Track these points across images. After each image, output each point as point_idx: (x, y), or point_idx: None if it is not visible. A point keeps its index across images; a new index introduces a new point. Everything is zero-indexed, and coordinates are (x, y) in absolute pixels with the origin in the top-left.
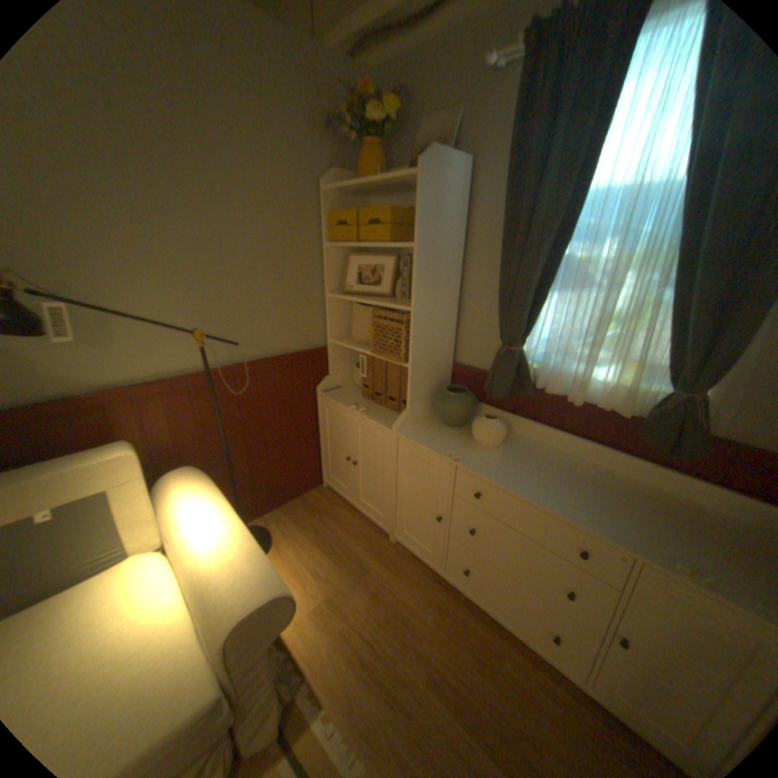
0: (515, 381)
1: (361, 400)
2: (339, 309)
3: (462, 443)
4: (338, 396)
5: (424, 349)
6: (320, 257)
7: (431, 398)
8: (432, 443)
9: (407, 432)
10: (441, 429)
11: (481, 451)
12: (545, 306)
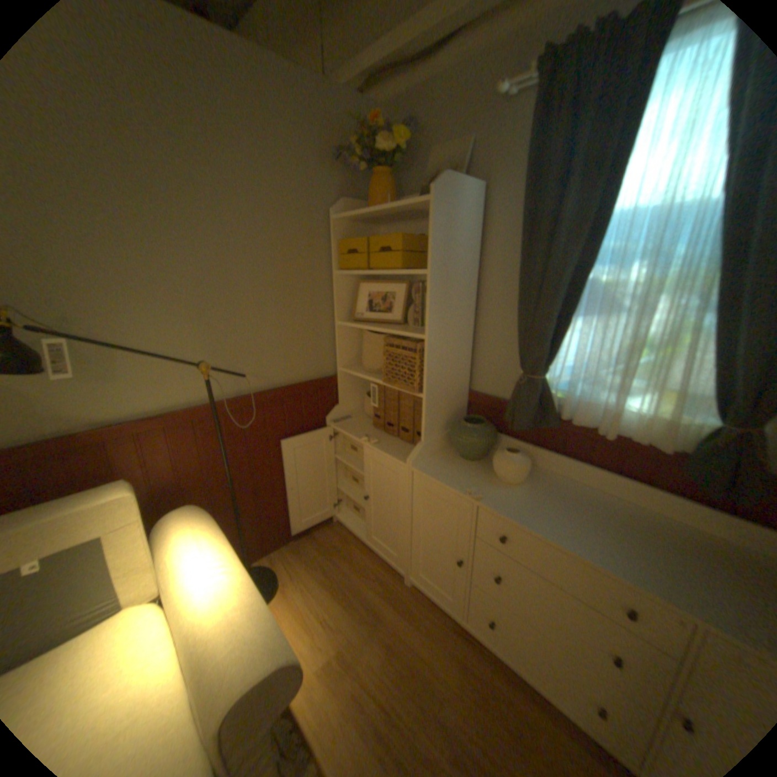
0: (538, 412)
1: (373, 431)
2: (350, 338)
3: (483, 479)
4: (349, 426)
5: (439, 379)
6: (331, 286)
7: (447, 429)
8: (450, 480)
9: (423, 467)
10: (459, 463)
11: (504, 489)
12: (569, 333)
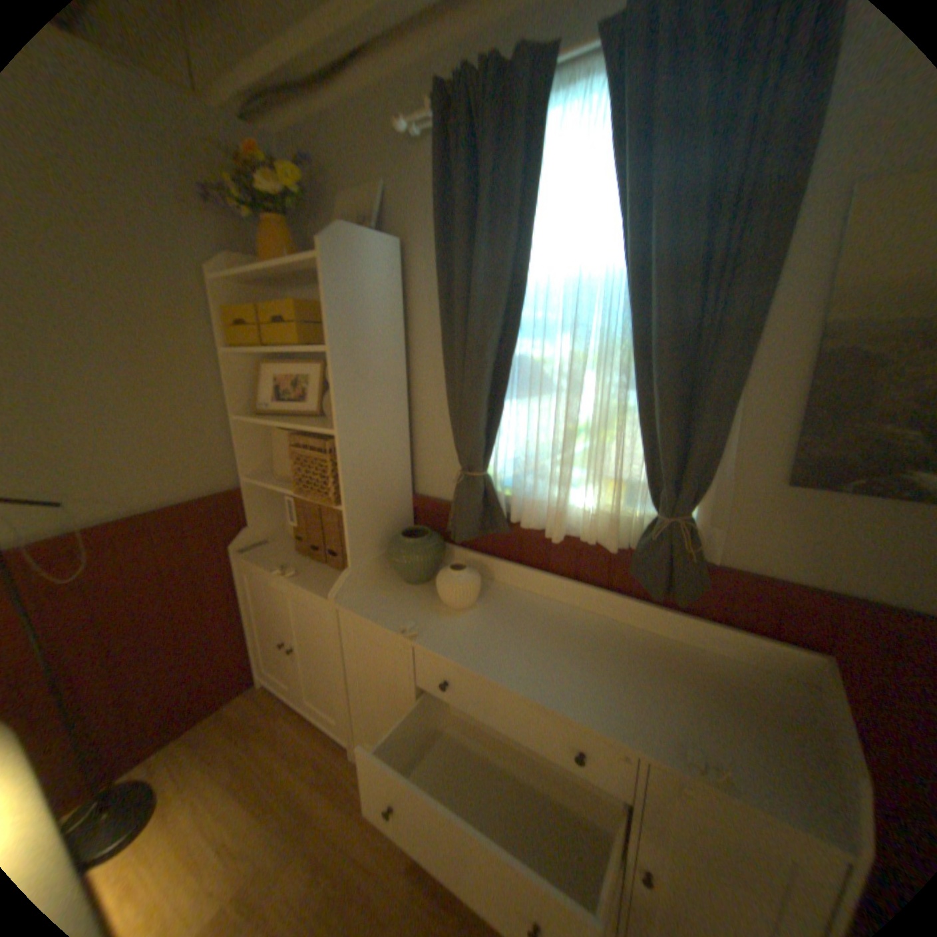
0: (483, 516)
1: (293, 559)
2: (255, 436)
3: (424, 608)
4: (260, 556)
5: (363, 484)
6: (217, 367)
7: (386, 546)
8: (382, 615)
9: (350, 602)
10: (399, 589)
11: (448, 617)
12: (503, 418)
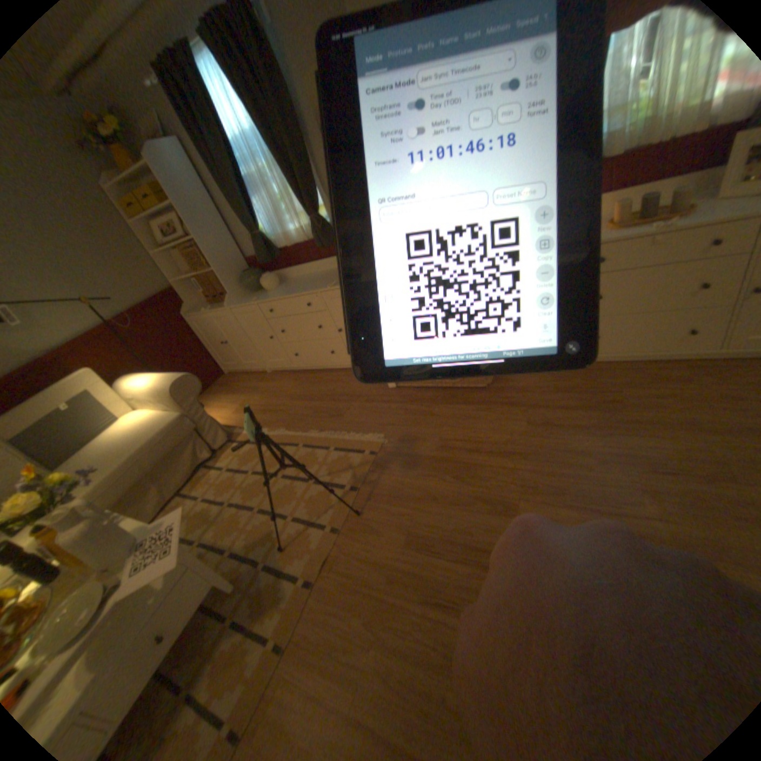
0: (265, 248)
1: (208, 305)
2: (164, 257)
3: (260, 293)
4: (195, 309)
5: (215, 254)
6: (130, 229)
7: (240, 281)
8: (244, 300)
9: (233, 303)
10: (251, 293)
11: (268, 291)
12: (251, 203)
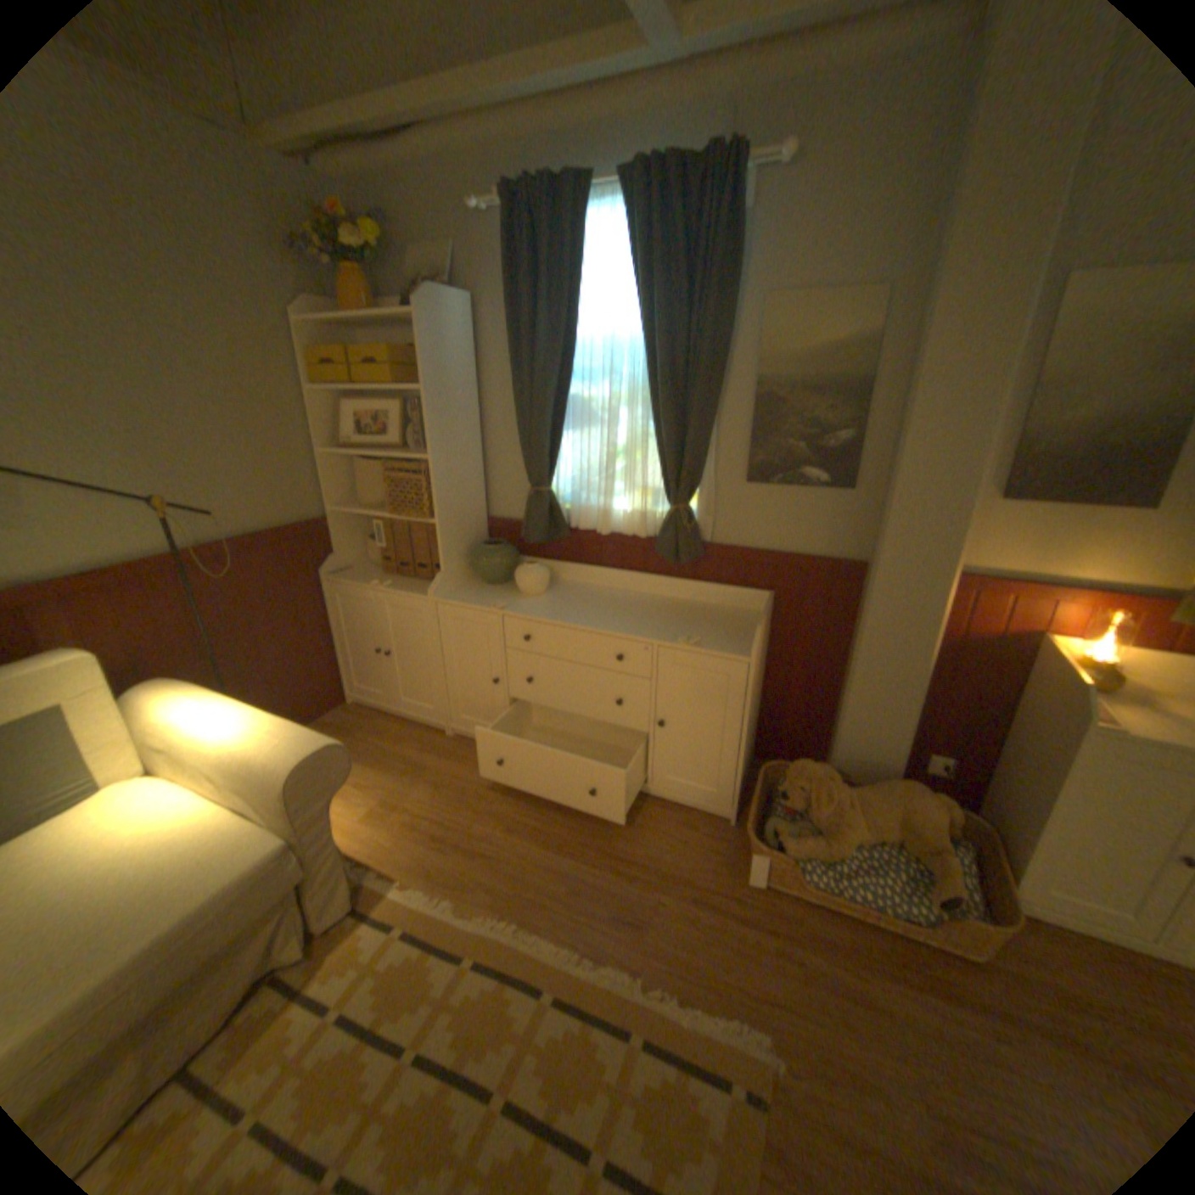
0: (549, 524)
1: (383, 577)
2: (336, 469)
3: (506, 596)
4: (352, 576)
5: (450, 502)
6: (301, 404)
7: (468, 559)
8: (474, 601)
9: (446, 596)
10: (484, 588)
11: (526, 599)
12: (562, 445)
